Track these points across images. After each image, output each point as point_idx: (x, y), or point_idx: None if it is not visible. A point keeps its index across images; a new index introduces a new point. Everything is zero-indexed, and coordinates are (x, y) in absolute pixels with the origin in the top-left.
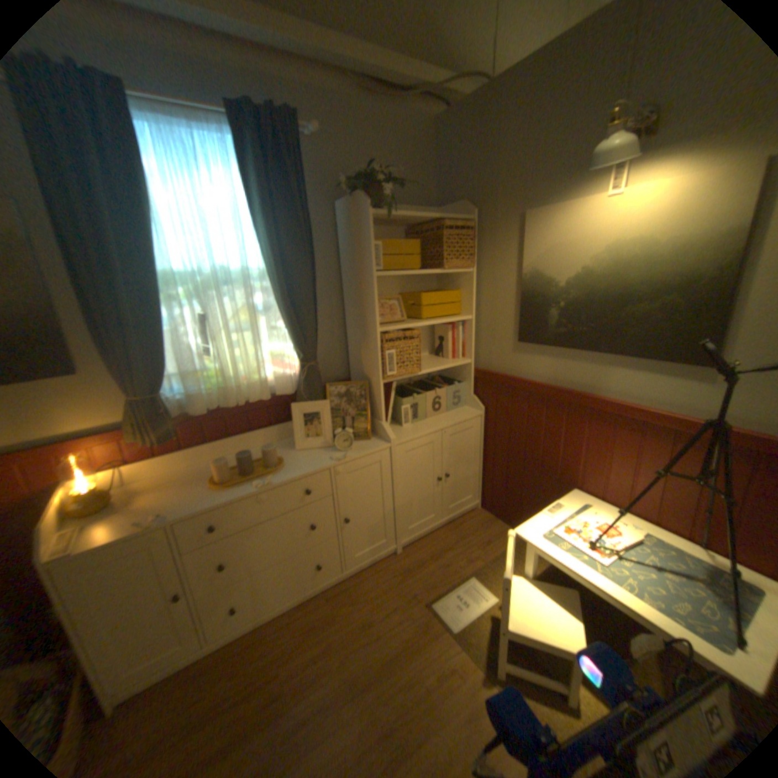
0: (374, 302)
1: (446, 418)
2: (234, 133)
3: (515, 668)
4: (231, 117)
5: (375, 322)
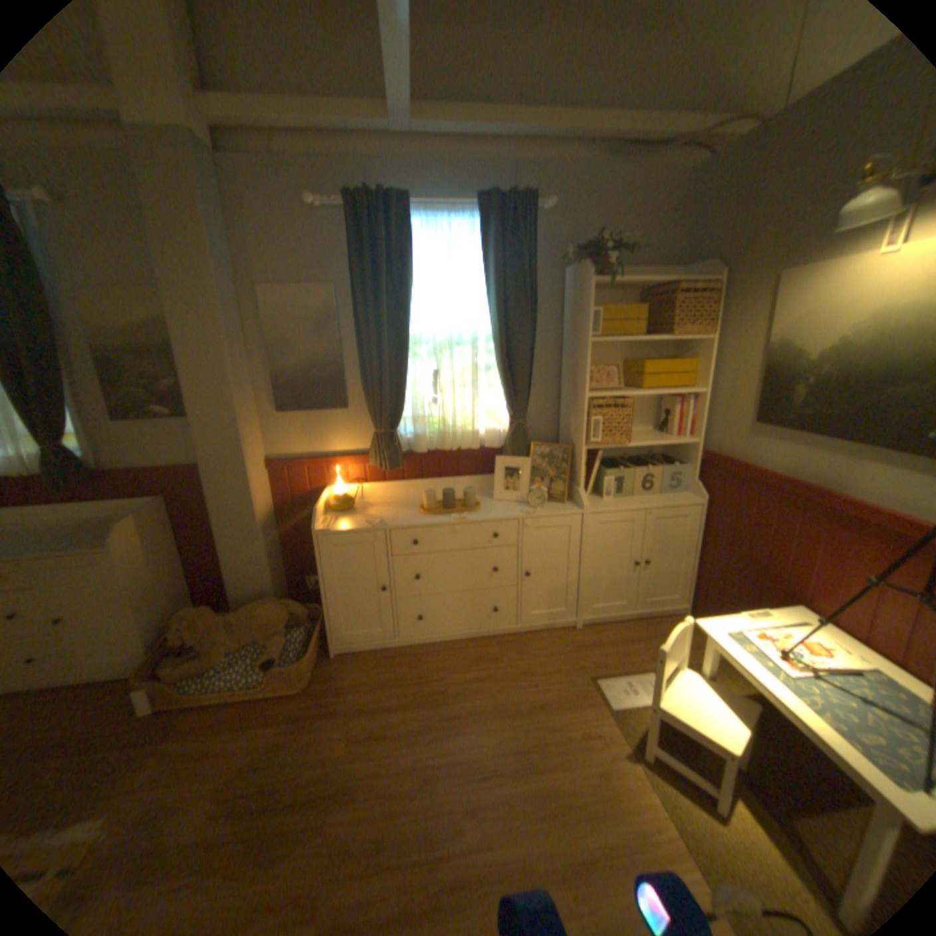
0: (585, 367)
1: (656, 499)
2: (481, 217)
3: (669, 760)
4: (480, 204)
5: (584, 387)
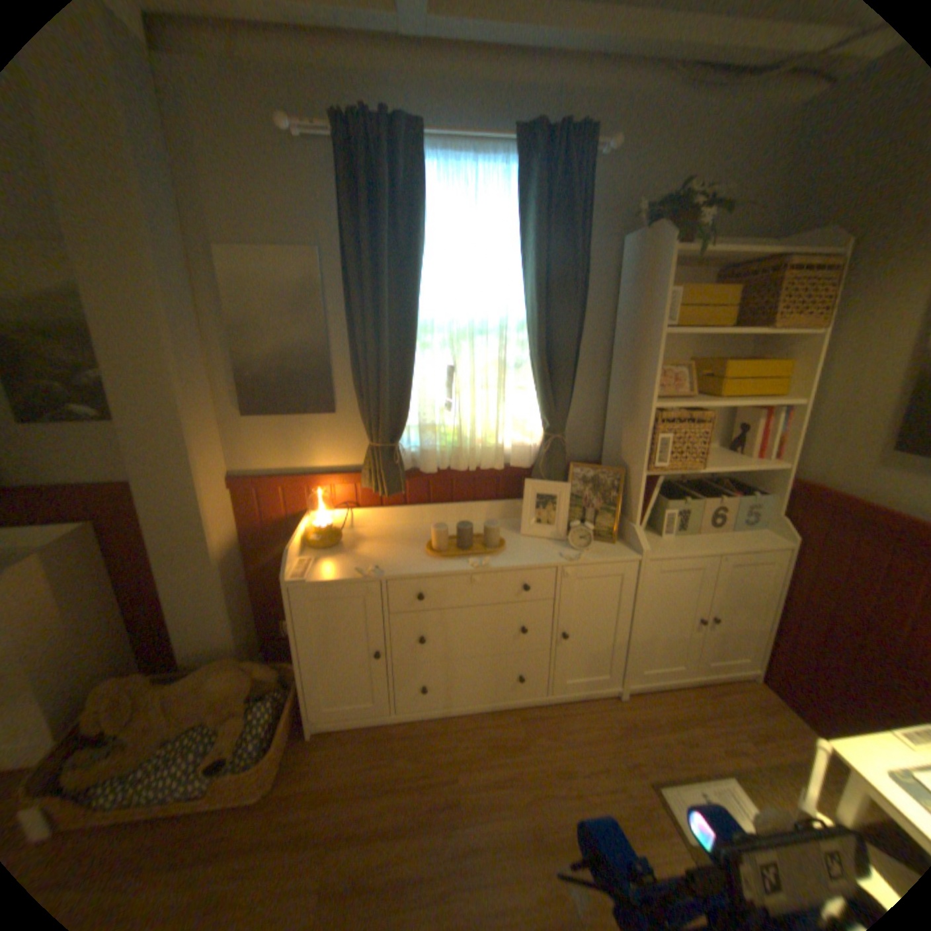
0: (655, 367)
1: (732, 540)
2: (519, 162)
3: None
4: (519, 144)
5: (651, 394)
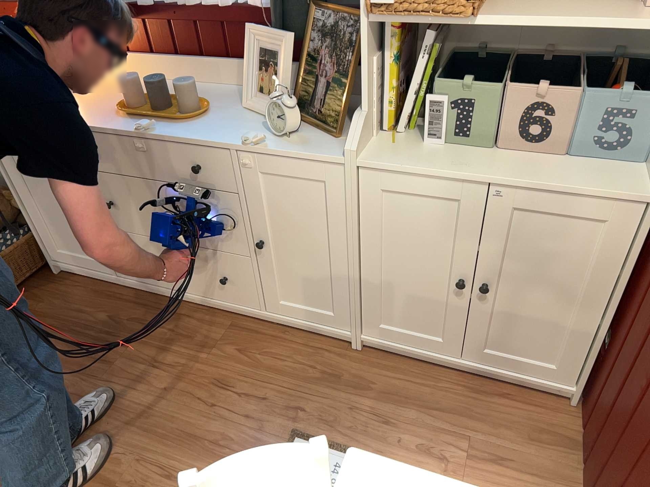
0: None
1: (534, 168)
2: None
3: None
4: None
5: None
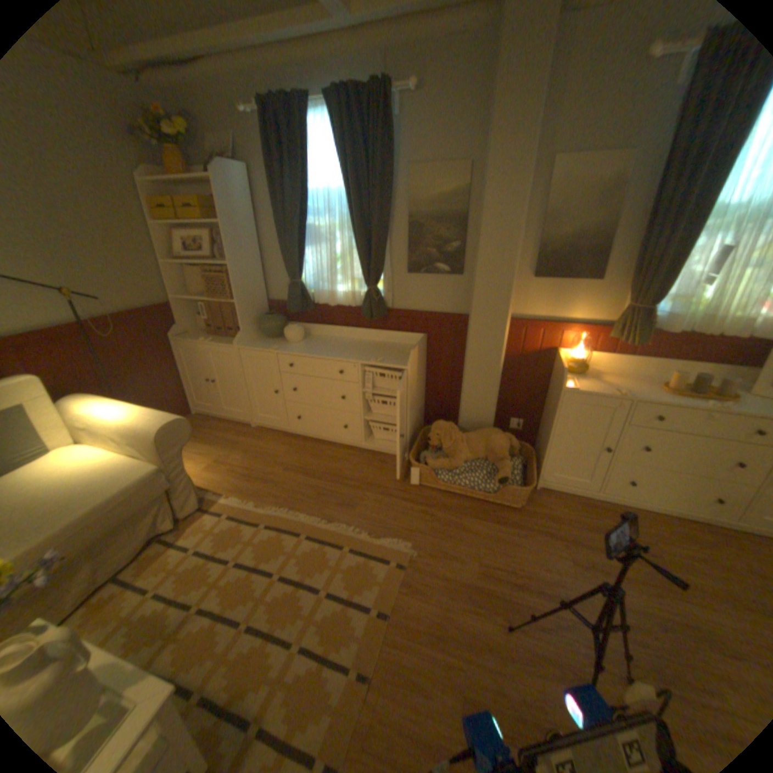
0: None
1: None
2: None
3: None
4: None
5: None
